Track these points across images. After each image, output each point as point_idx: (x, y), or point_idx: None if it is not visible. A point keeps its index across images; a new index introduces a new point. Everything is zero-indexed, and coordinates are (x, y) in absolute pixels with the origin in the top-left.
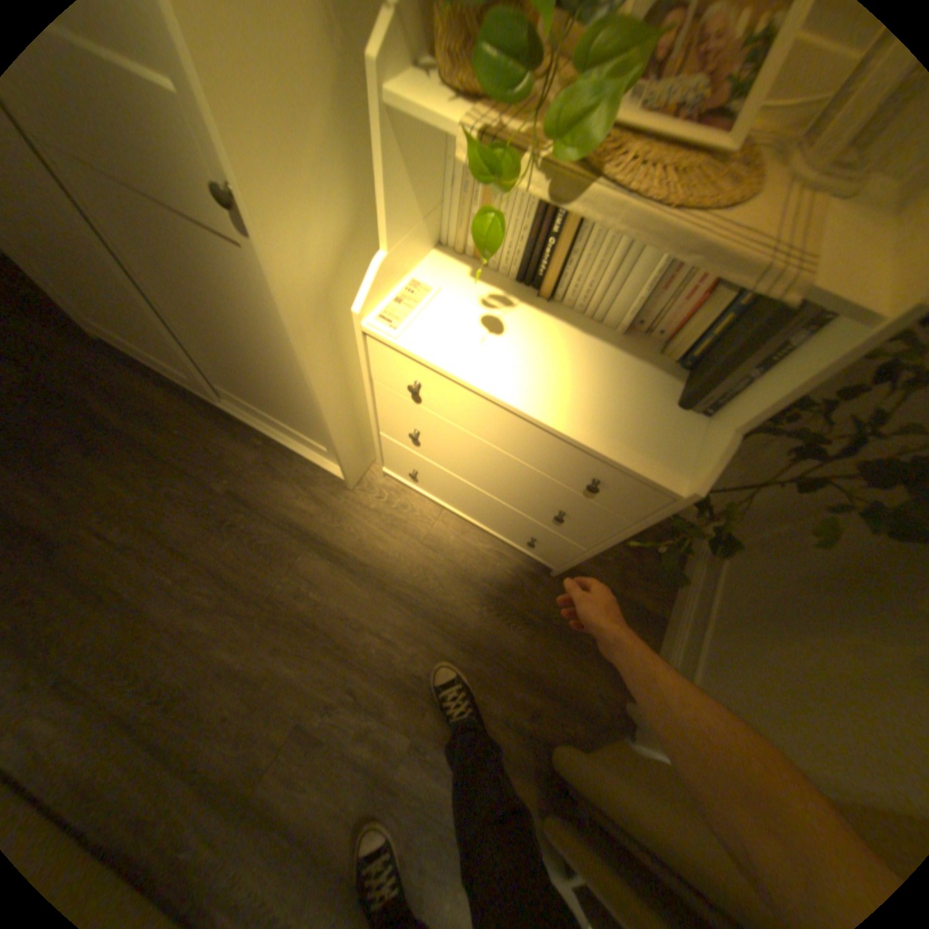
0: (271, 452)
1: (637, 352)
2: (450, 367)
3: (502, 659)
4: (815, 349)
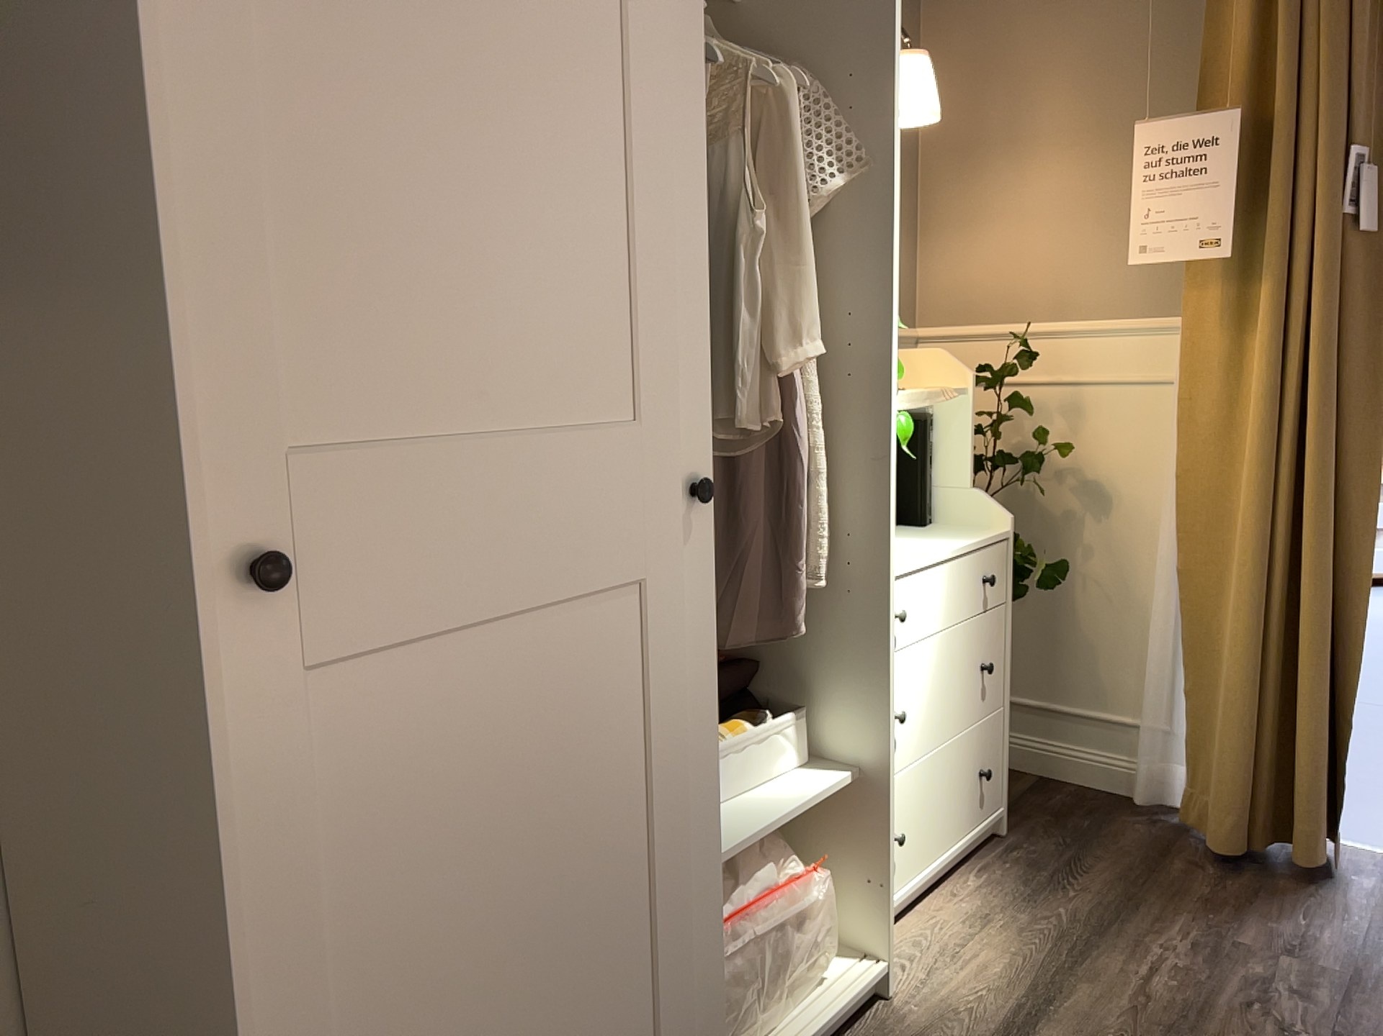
0: None
1: None
2: (898, 566)
3: (1126, 872)
4: (942, 432)
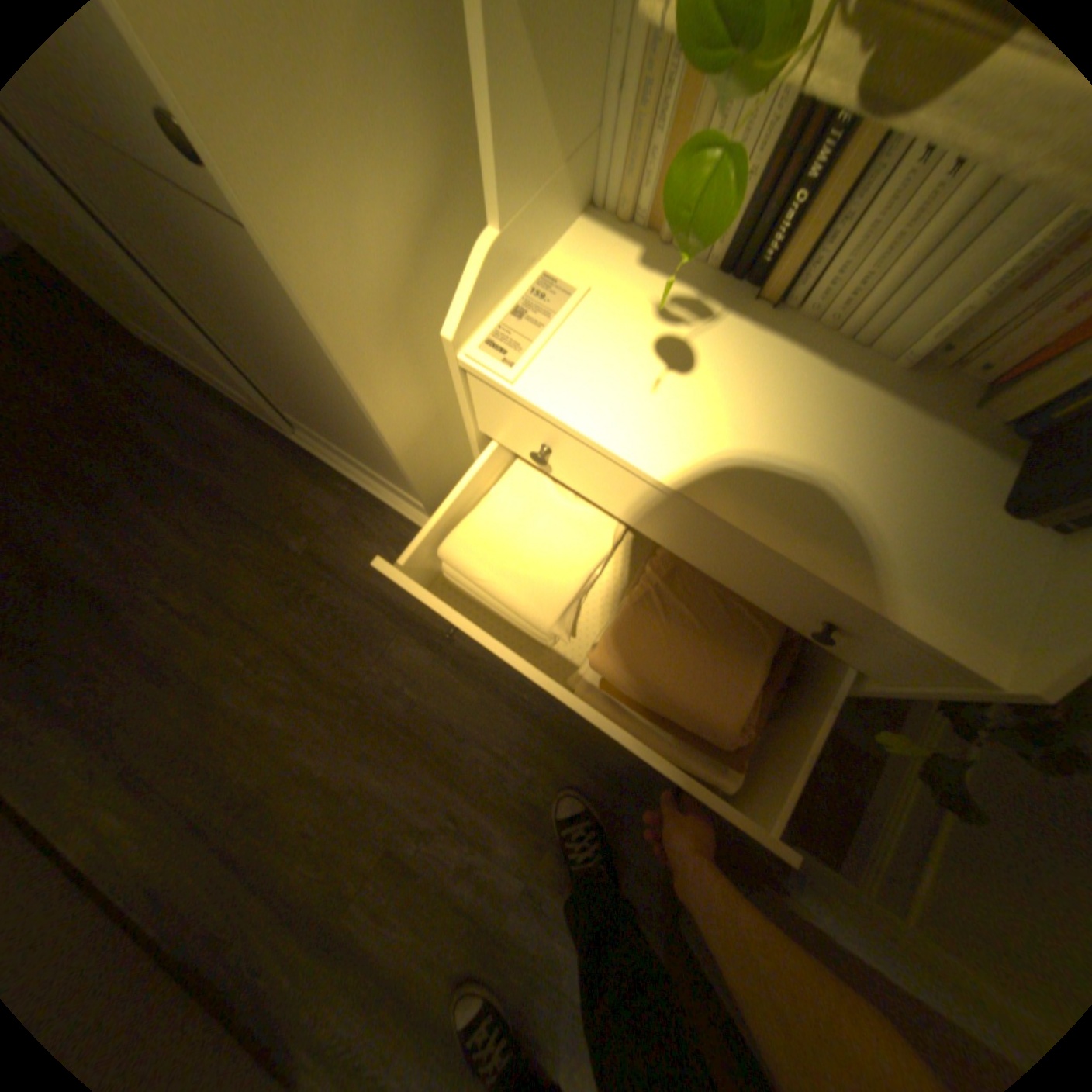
0: (358, 500)
1: (933, 403)
2: (598, 430)
3: (647, 795)
4: None
